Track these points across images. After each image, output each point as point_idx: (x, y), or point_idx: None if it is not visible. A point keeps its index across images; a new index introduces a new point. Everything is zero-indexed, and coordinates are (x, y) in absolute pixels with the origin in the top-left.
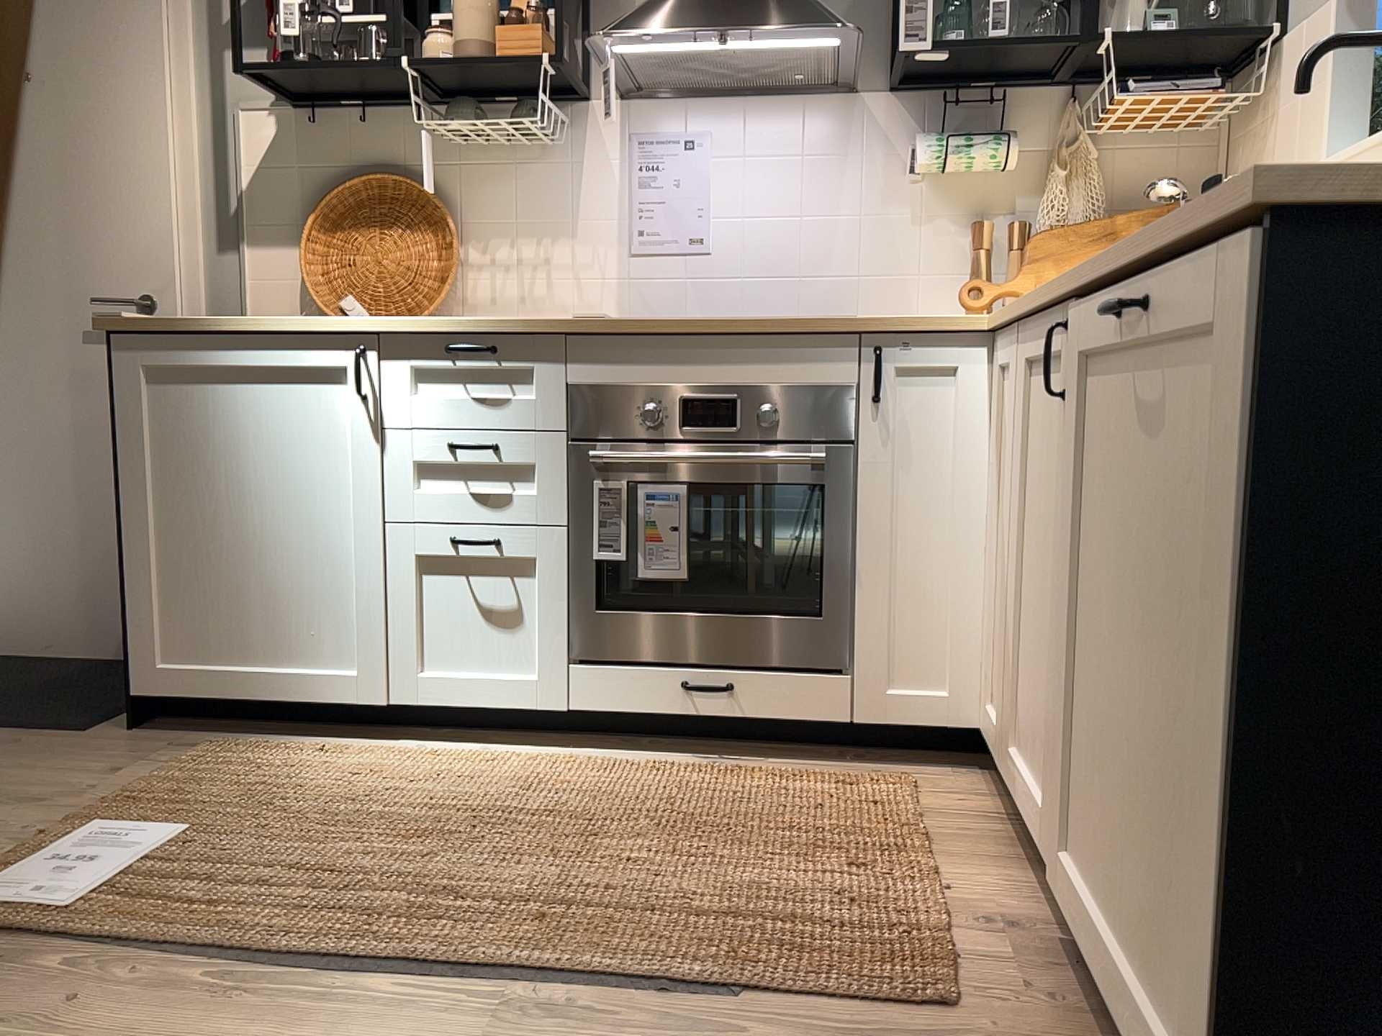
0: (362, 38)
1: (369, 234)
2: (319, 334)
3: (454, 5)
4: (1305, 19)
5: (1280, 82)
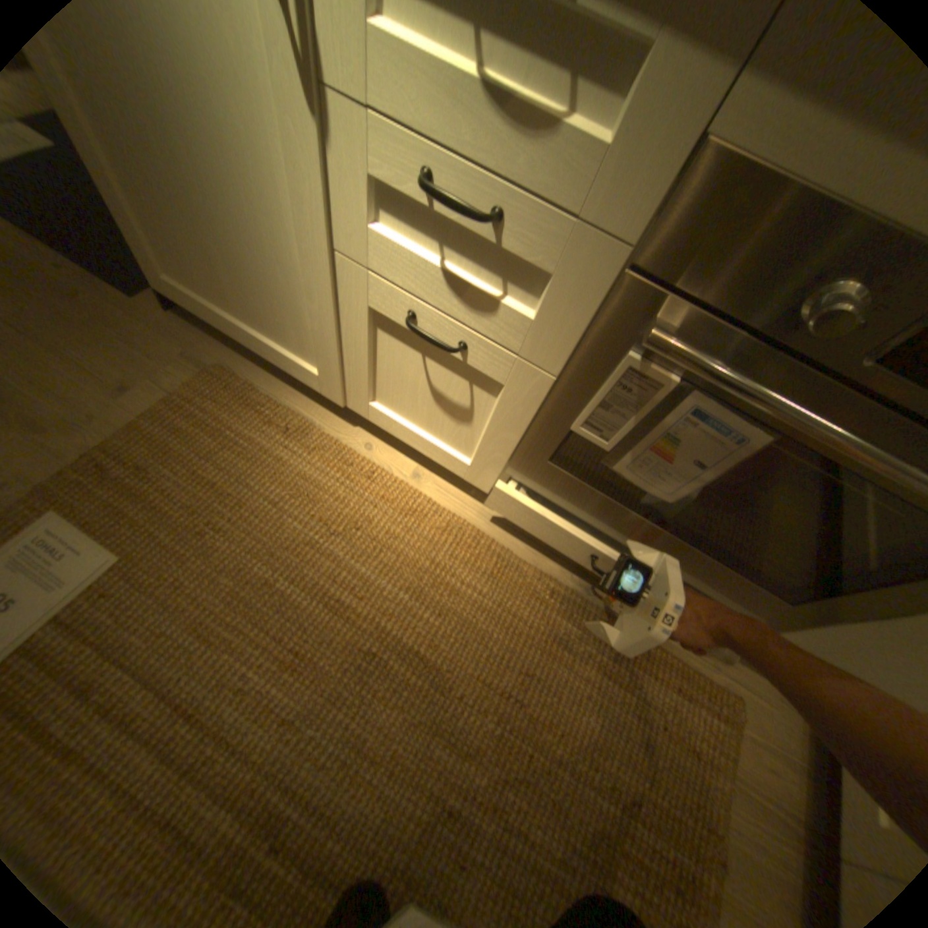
0: None
1: None
2: None
3: None
4: None
5: None
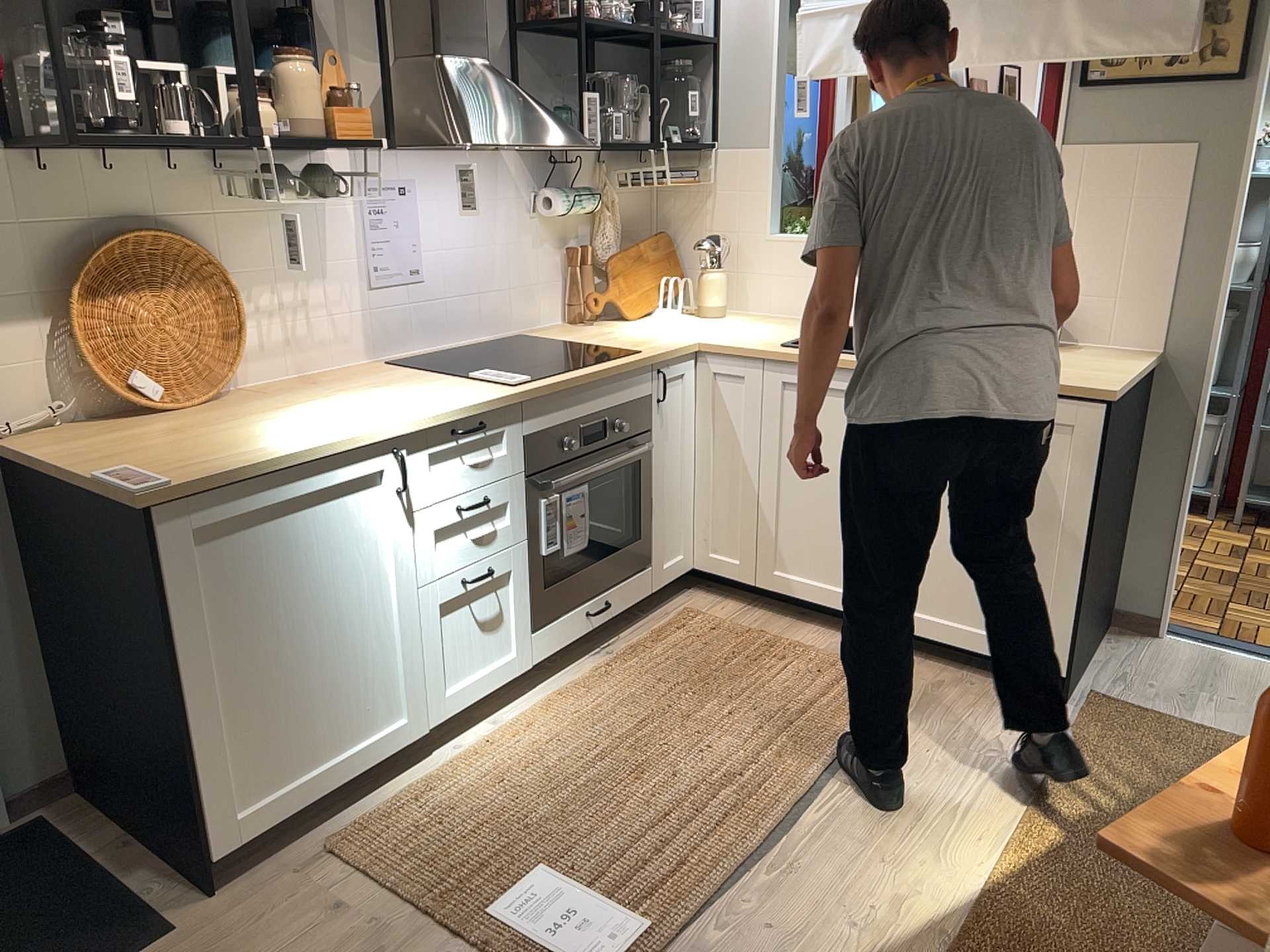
0: (172, 96)
1: (143, 299)
2: (362, 447)
3: (289, 79)
4: (743, 147)
5: (721, 174)
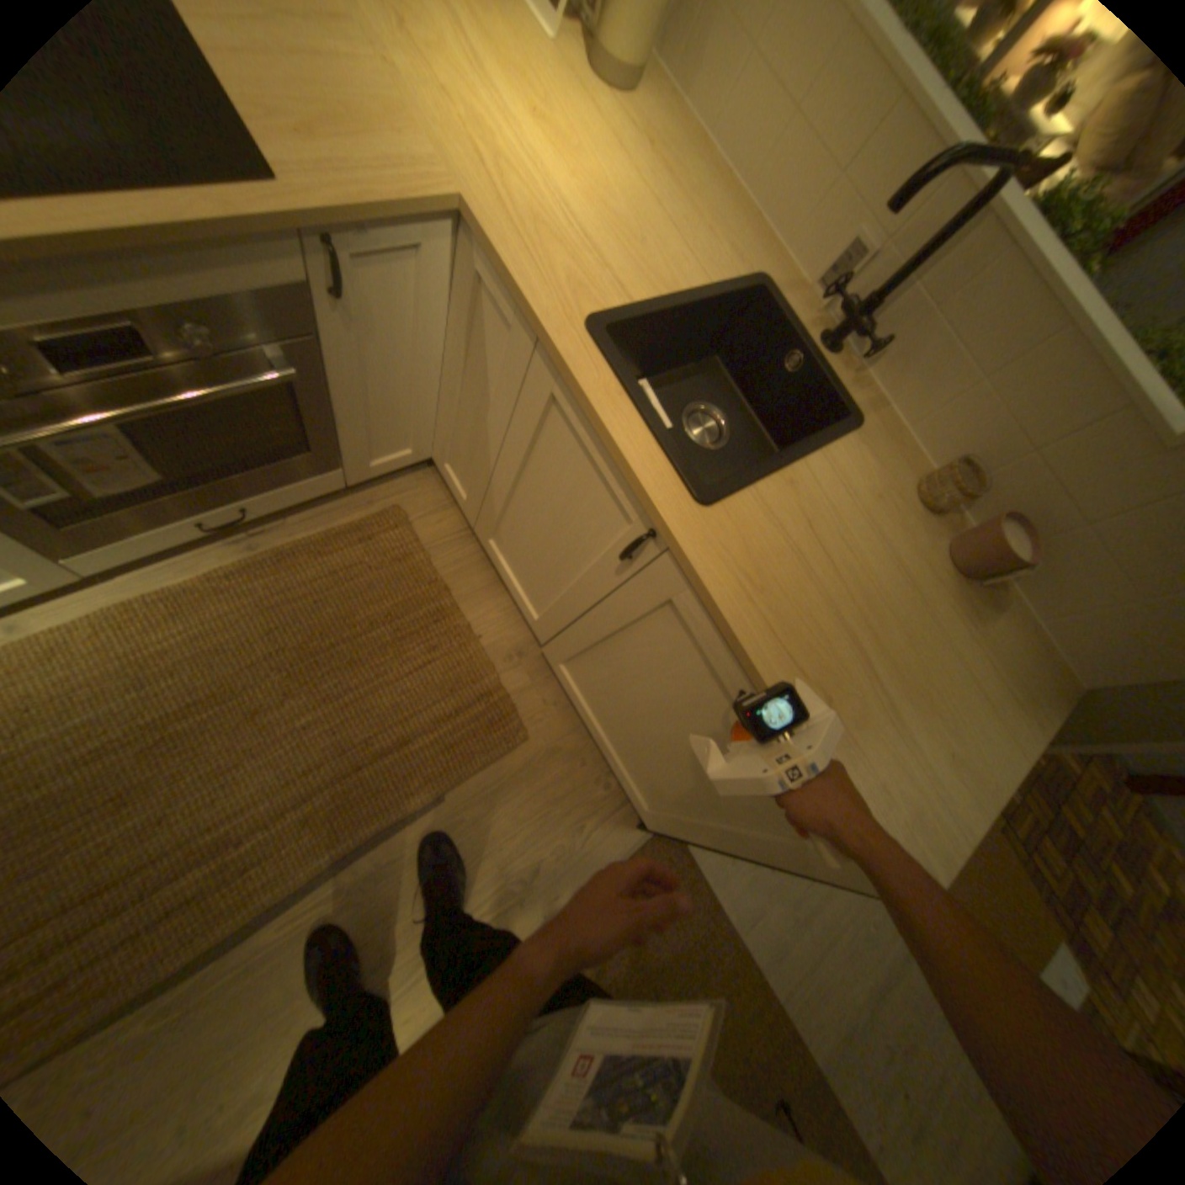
0: None
1: None
2: None
3: None
4: None
5: None
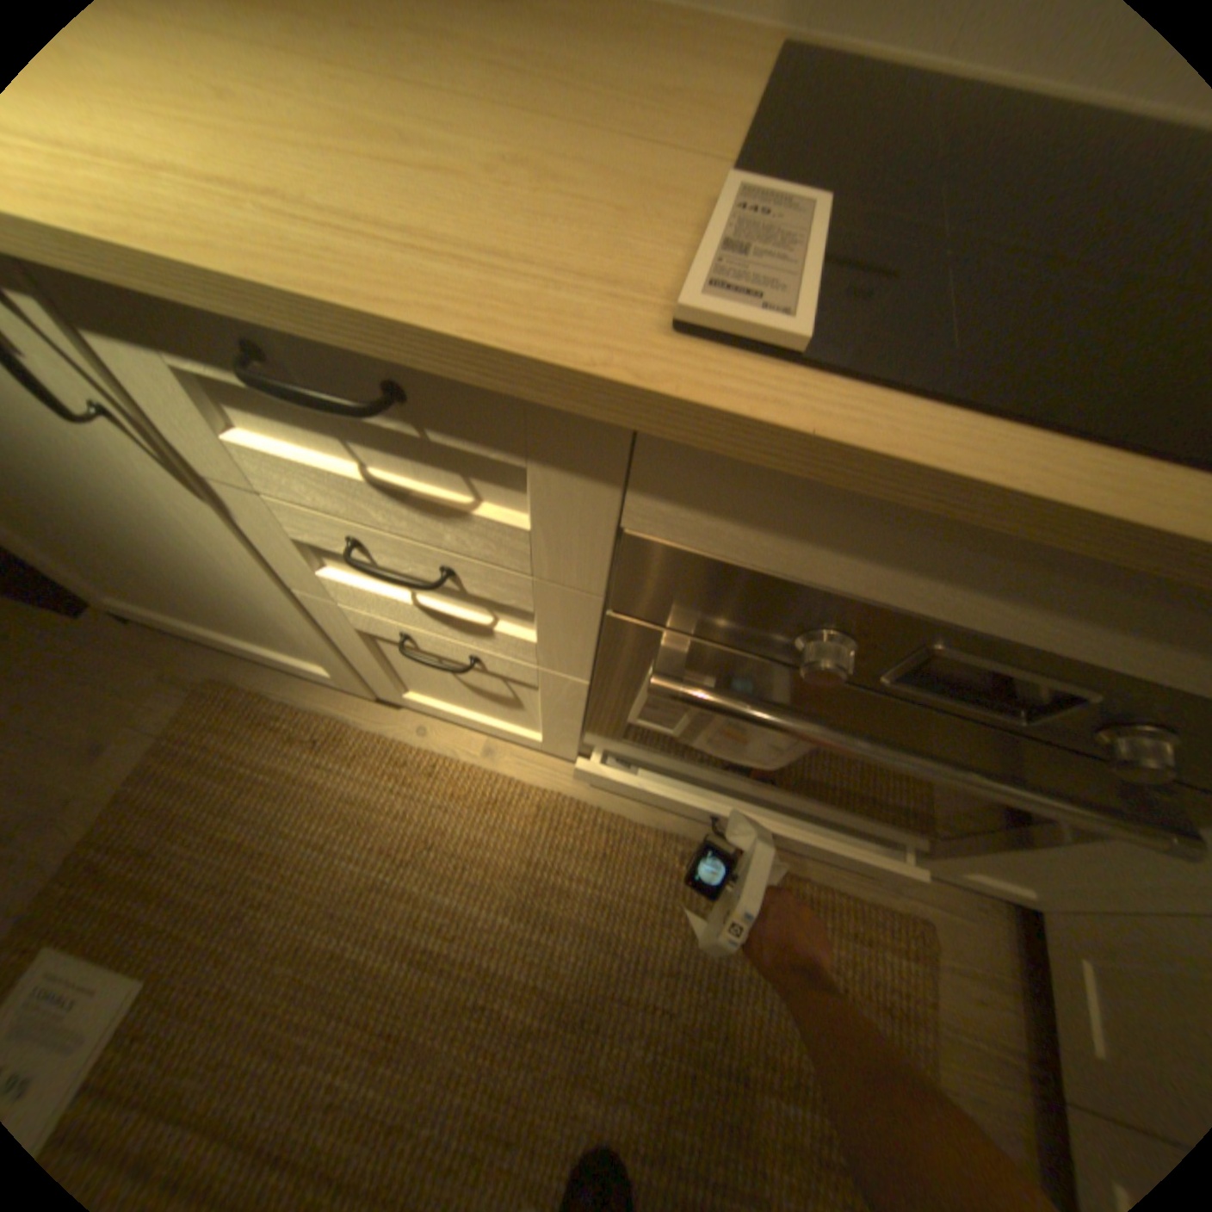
0: None
1: None
2: None
3: None
4: None
5: None
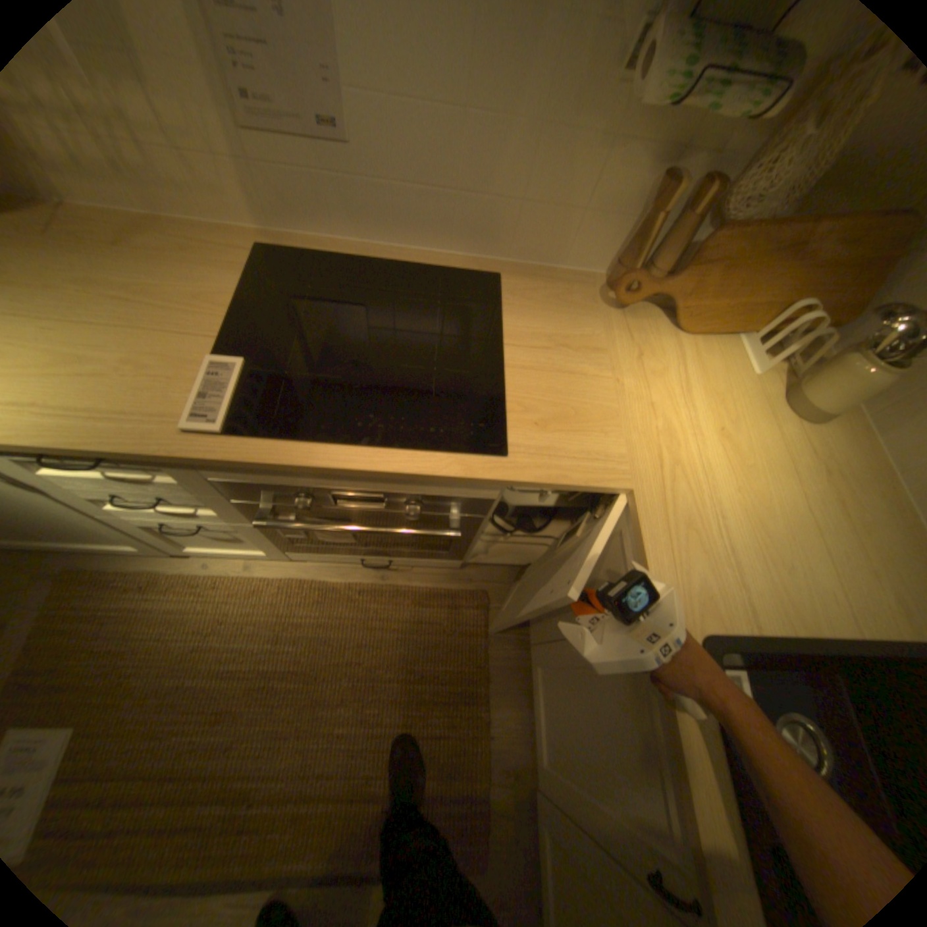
0: None
1: None
2: None
3: None
4: None
5: None
